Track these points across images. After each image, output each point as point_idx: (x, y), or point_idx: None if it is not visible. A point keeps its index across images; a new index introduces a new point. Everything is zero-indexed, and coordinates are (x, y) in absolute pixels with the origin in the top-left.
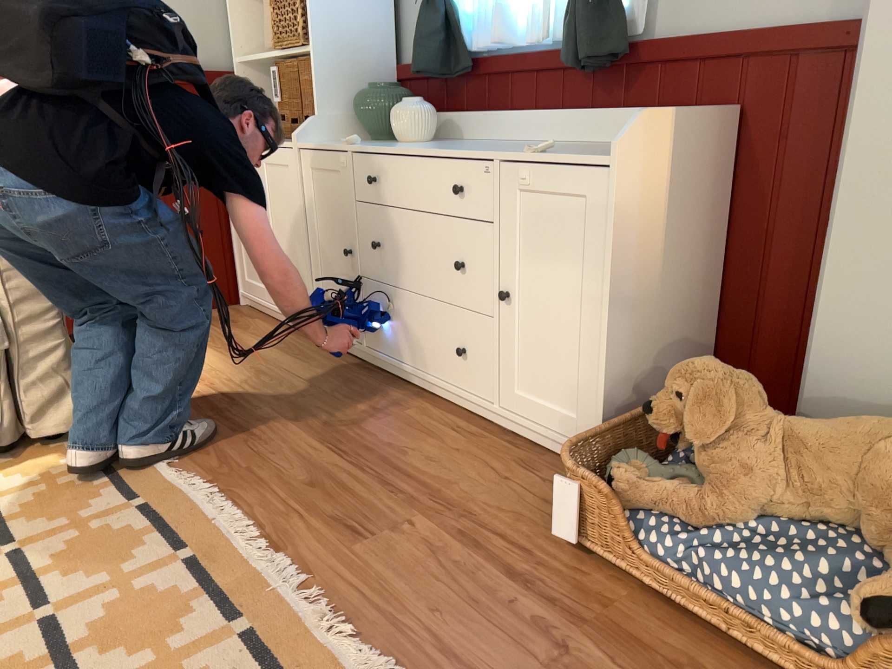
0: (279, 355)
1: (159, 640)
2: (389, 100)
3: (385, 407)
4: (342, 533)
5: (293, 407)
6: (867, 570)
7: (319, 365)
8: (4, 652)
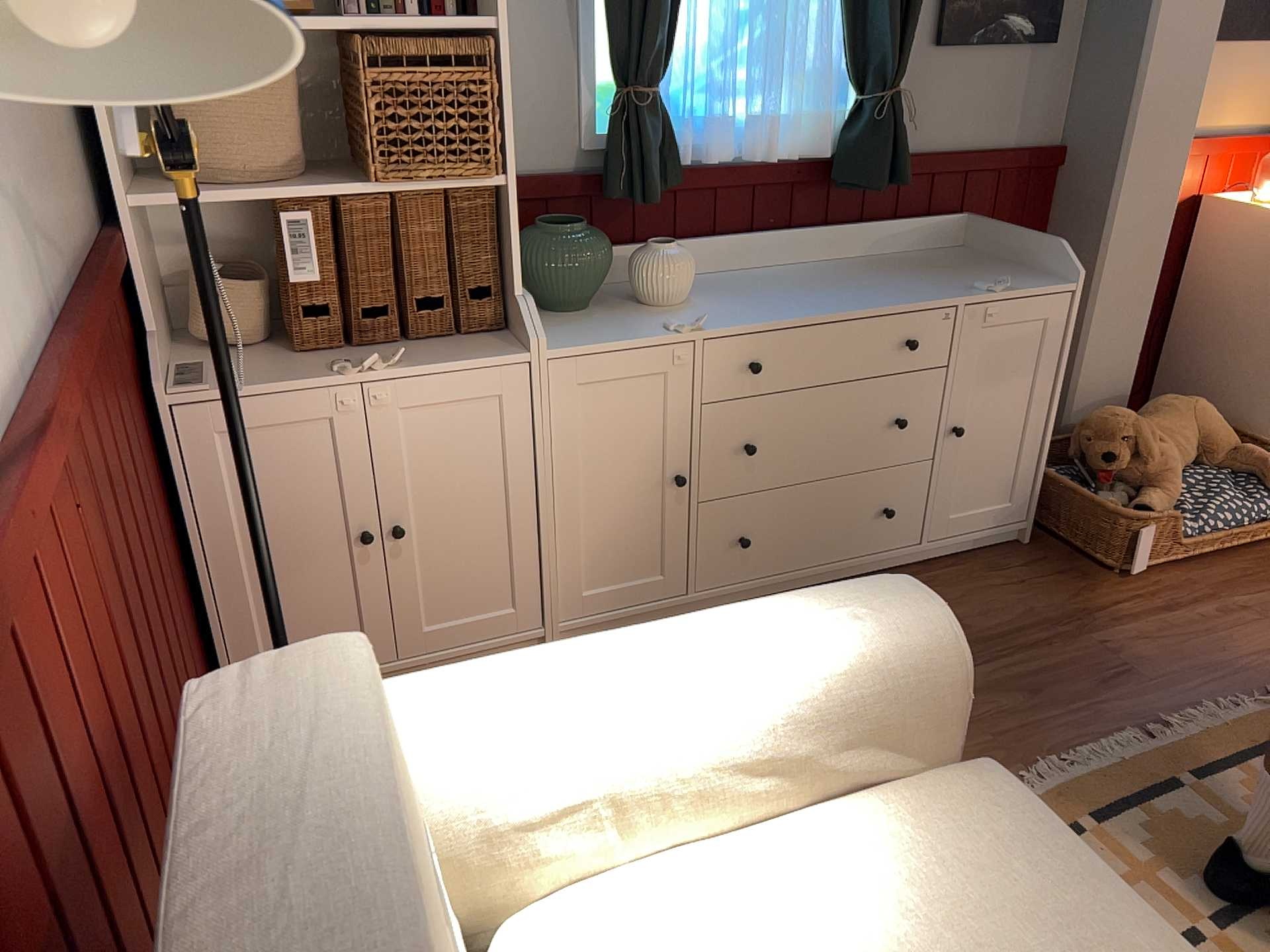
0: None
1: None
2: (609, 245)
3: None
4: (1124, 682)
5: None
6: (1235, 476)
7: None
8: None
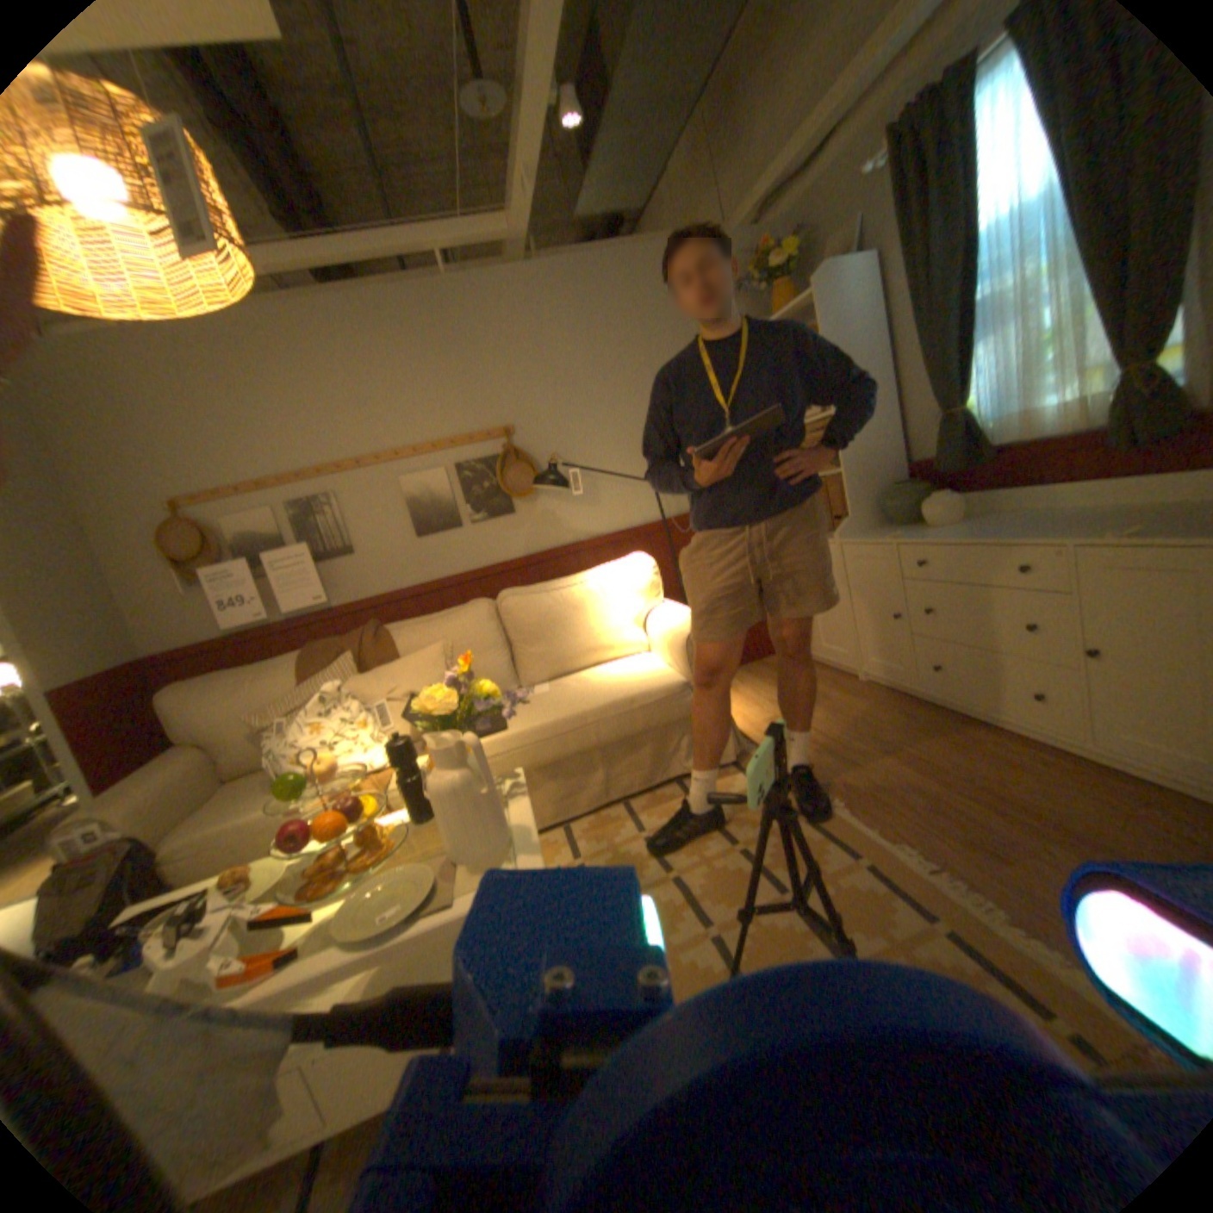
0: (841, 695)
1: (884, 930)
2: (916, 493)
3: (962, 741)
4: (987, 857)
5: (879, 741)
6: None
7: (881, 703)
8: (780, 923)
